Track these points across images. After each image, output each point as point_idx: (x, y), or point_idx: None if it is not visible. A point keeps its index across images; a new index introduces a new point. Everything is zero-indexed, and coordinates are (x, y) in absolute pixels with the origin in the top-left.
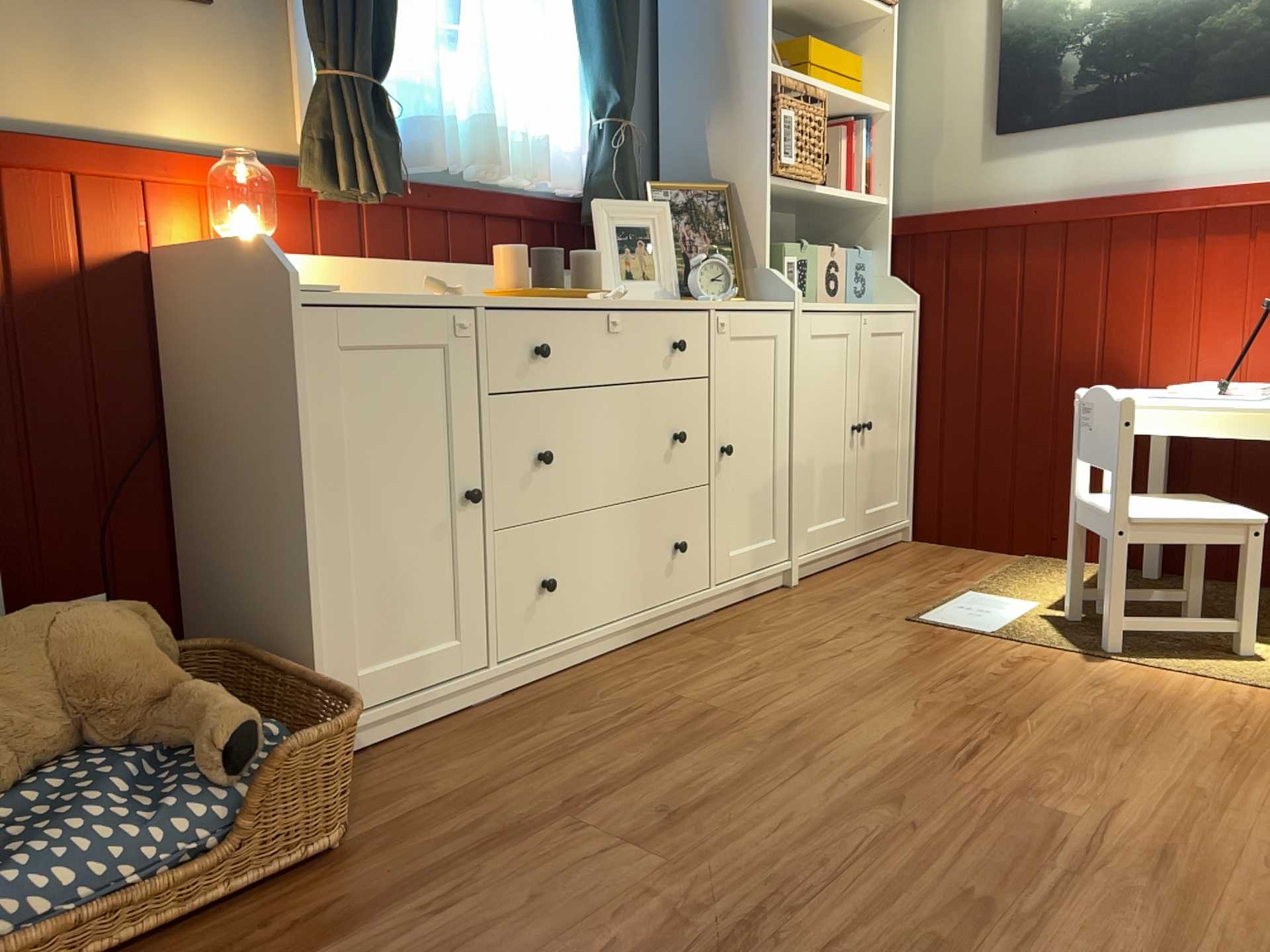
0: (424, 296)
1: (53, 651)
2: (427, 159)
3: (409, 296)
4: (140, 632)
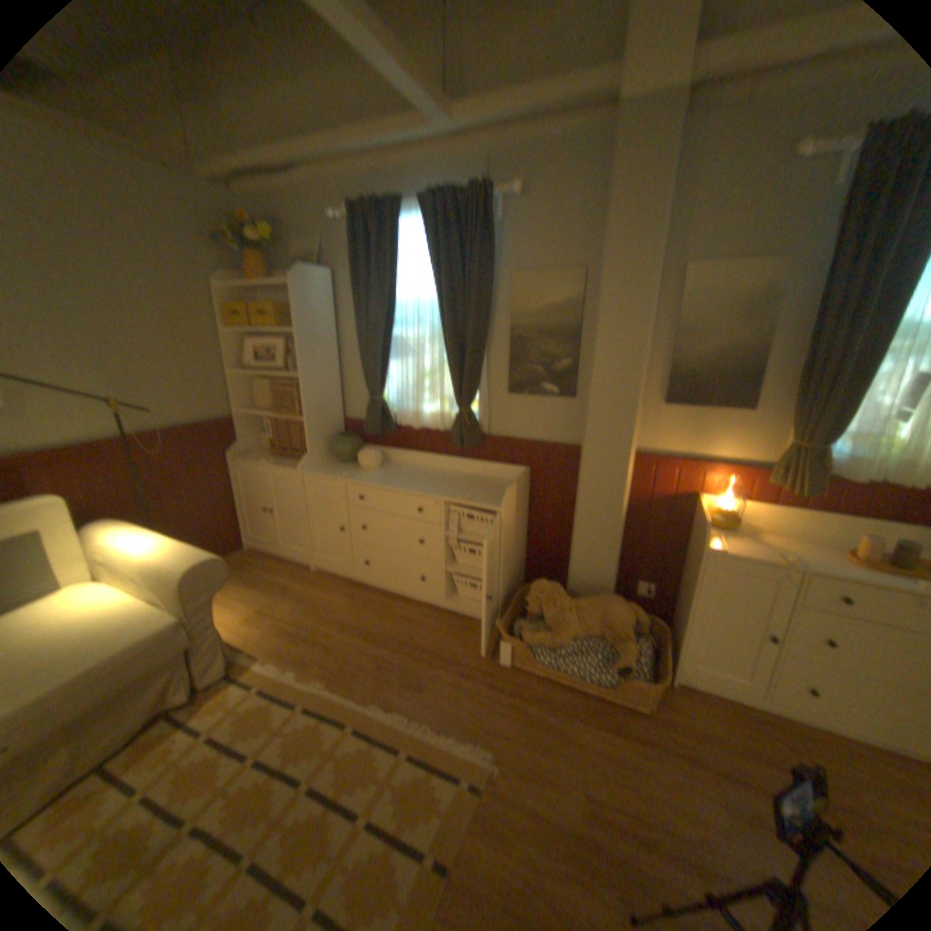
0: (784, 558)
1: (606, 613)
2: (854, 478)
3: (774, 556)
4: (630, 619)
